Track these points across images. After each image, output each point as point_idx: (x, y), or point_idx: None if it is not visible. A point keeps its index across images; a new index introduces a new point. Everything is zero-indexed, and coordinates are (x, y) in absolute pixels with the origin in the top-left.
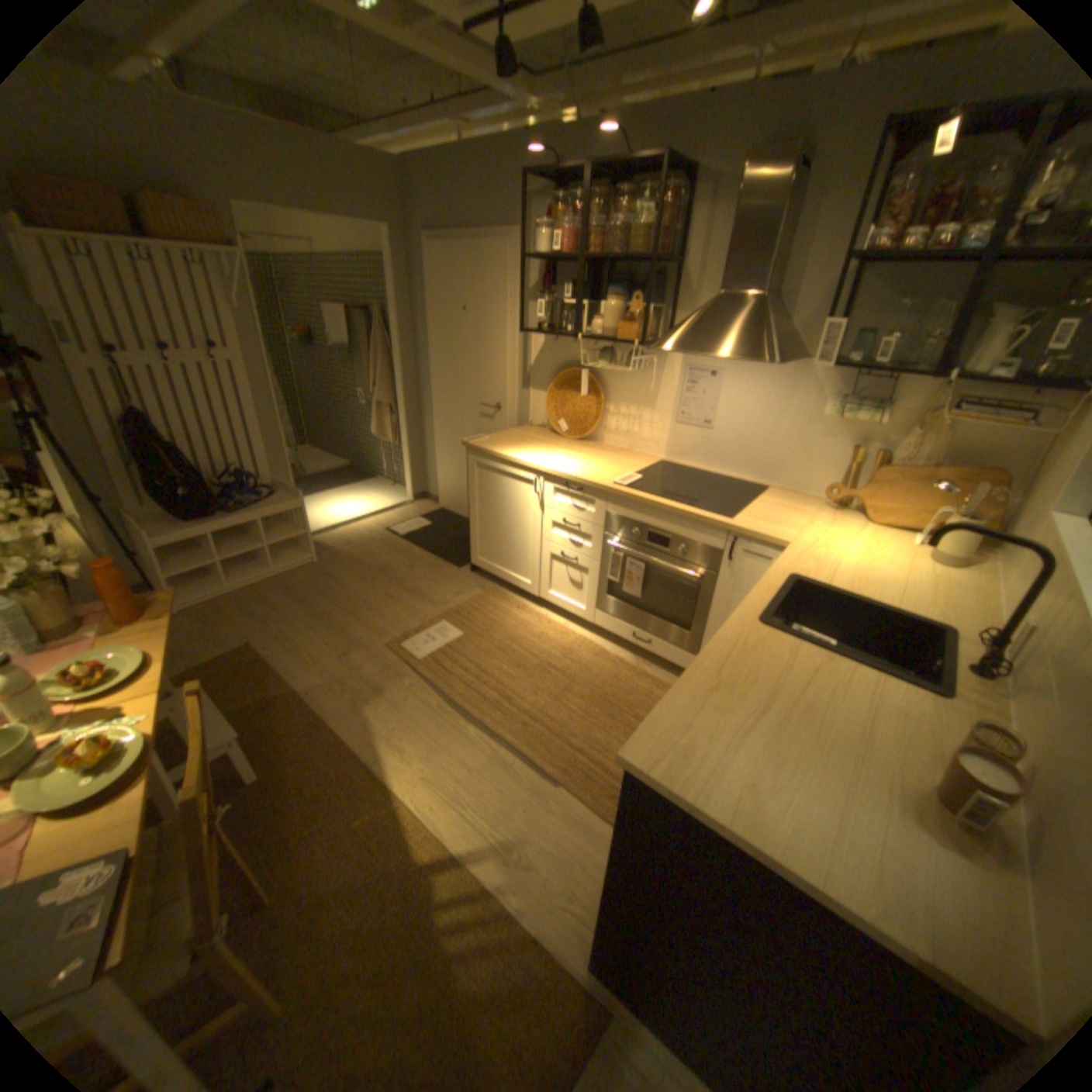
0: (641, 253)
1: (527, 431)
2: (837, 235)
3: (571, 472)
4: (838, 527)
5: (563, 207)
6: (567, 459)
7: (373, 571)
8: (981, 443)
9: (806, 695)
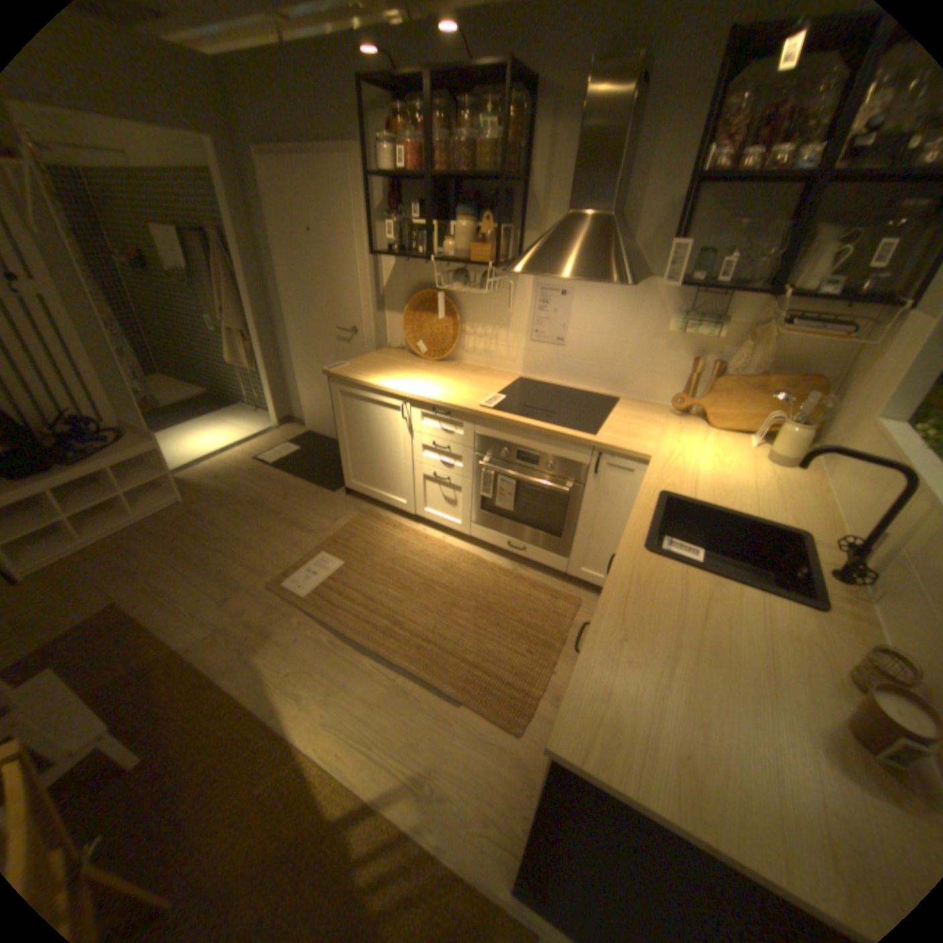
0: (488, 170)
1: (386, 354)
2: (675, 154)
3: (437, 397)
4: (686, 434)
5: (402, 120)
6: (431, 382)
7: (245, 505)
8: (801, 351)
9: (707, 629)
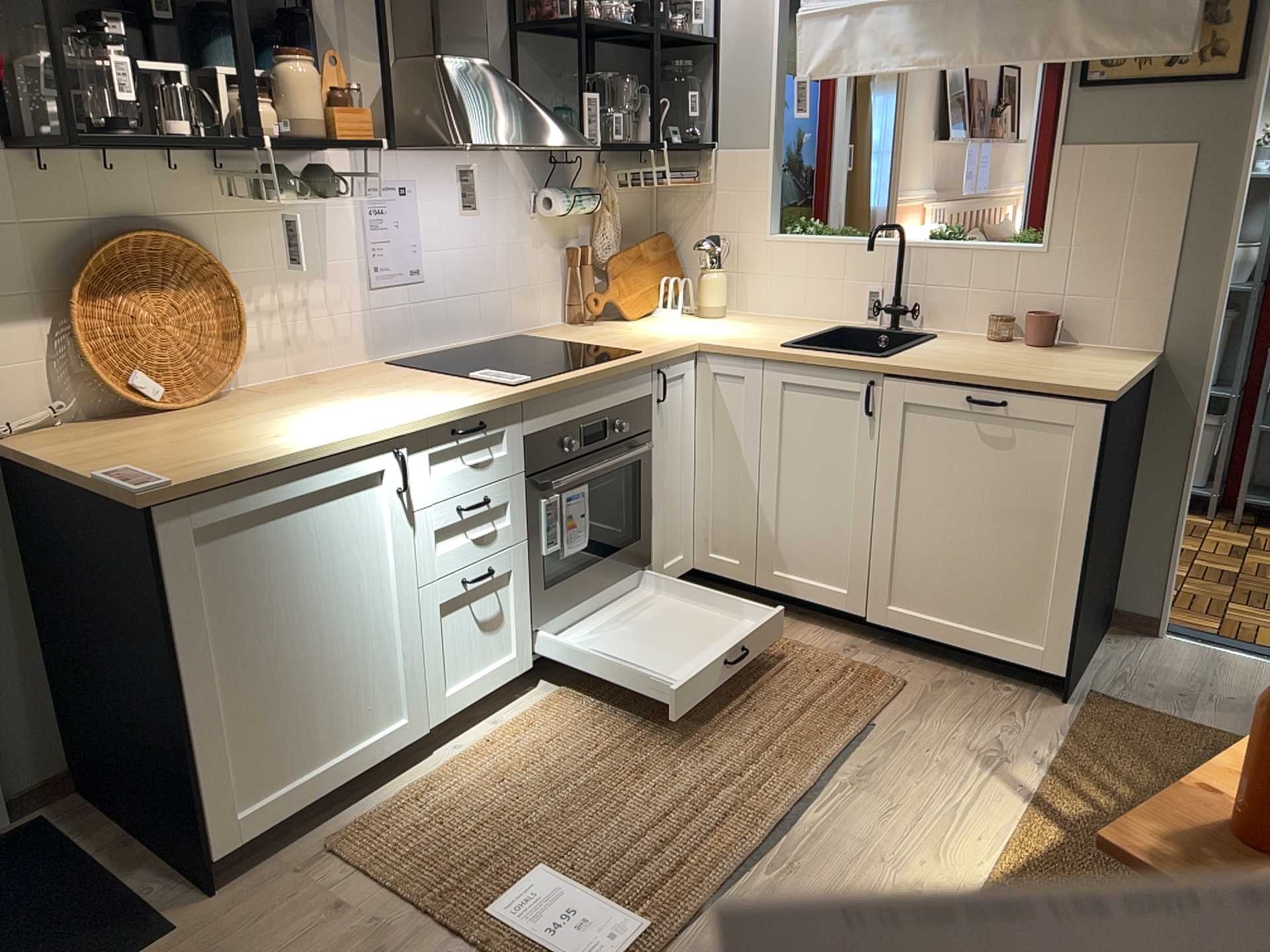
0: None
1: (72, 441)
2: None
3: (448, 405)
4: (642, 328)
5: None
6: (355, 408)
7: None
8: (627, 215)
9: (974, 356)
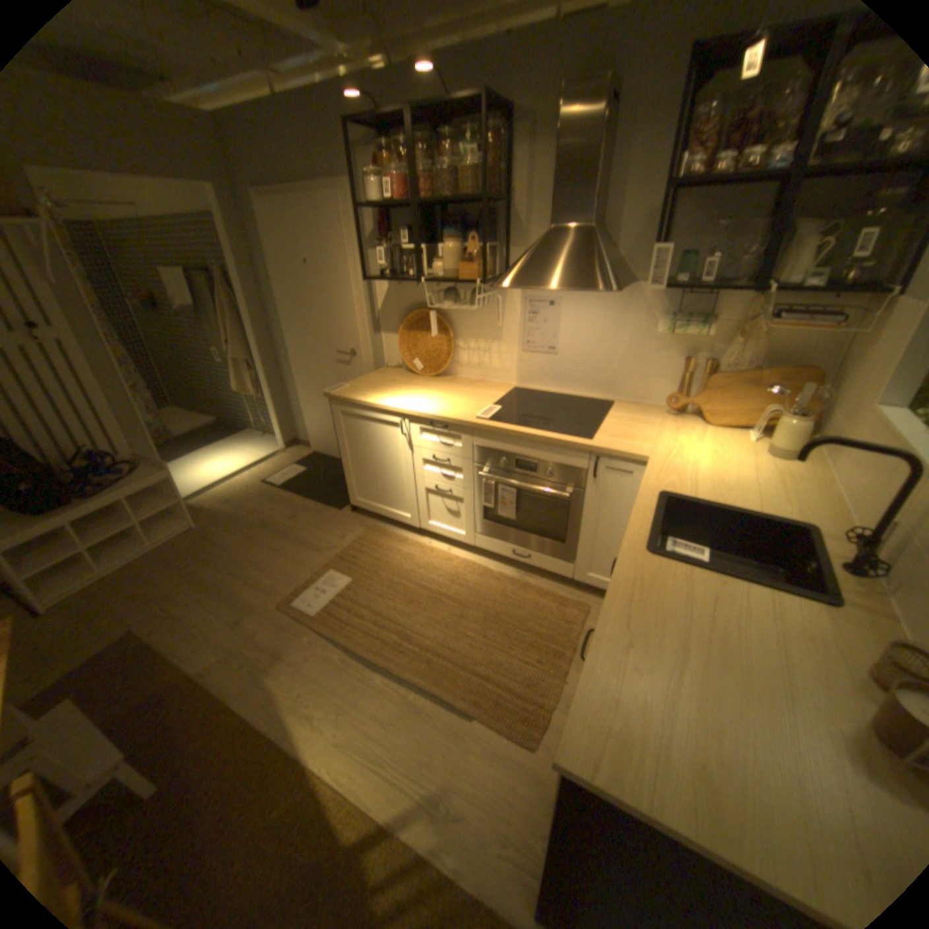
0: (471, 193)
1: (384, 373)
2: (650, 164)
3: (434, 411)
4: (683, 433)
5: (387, 153)
6: (428, 397)
7: (254, 527)
8: (793, 344)
9: (715, 630)
